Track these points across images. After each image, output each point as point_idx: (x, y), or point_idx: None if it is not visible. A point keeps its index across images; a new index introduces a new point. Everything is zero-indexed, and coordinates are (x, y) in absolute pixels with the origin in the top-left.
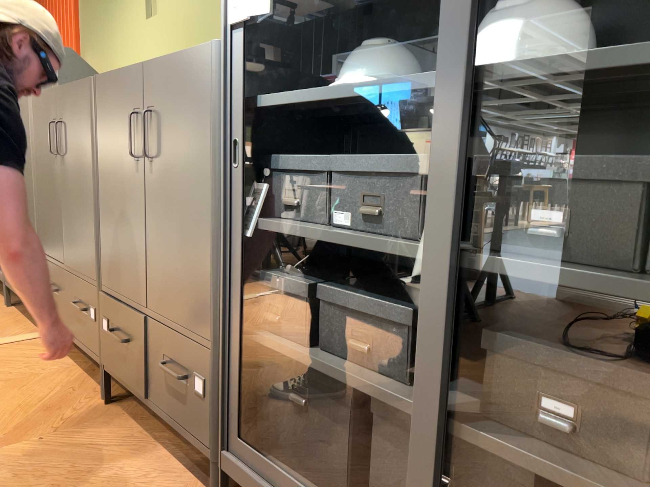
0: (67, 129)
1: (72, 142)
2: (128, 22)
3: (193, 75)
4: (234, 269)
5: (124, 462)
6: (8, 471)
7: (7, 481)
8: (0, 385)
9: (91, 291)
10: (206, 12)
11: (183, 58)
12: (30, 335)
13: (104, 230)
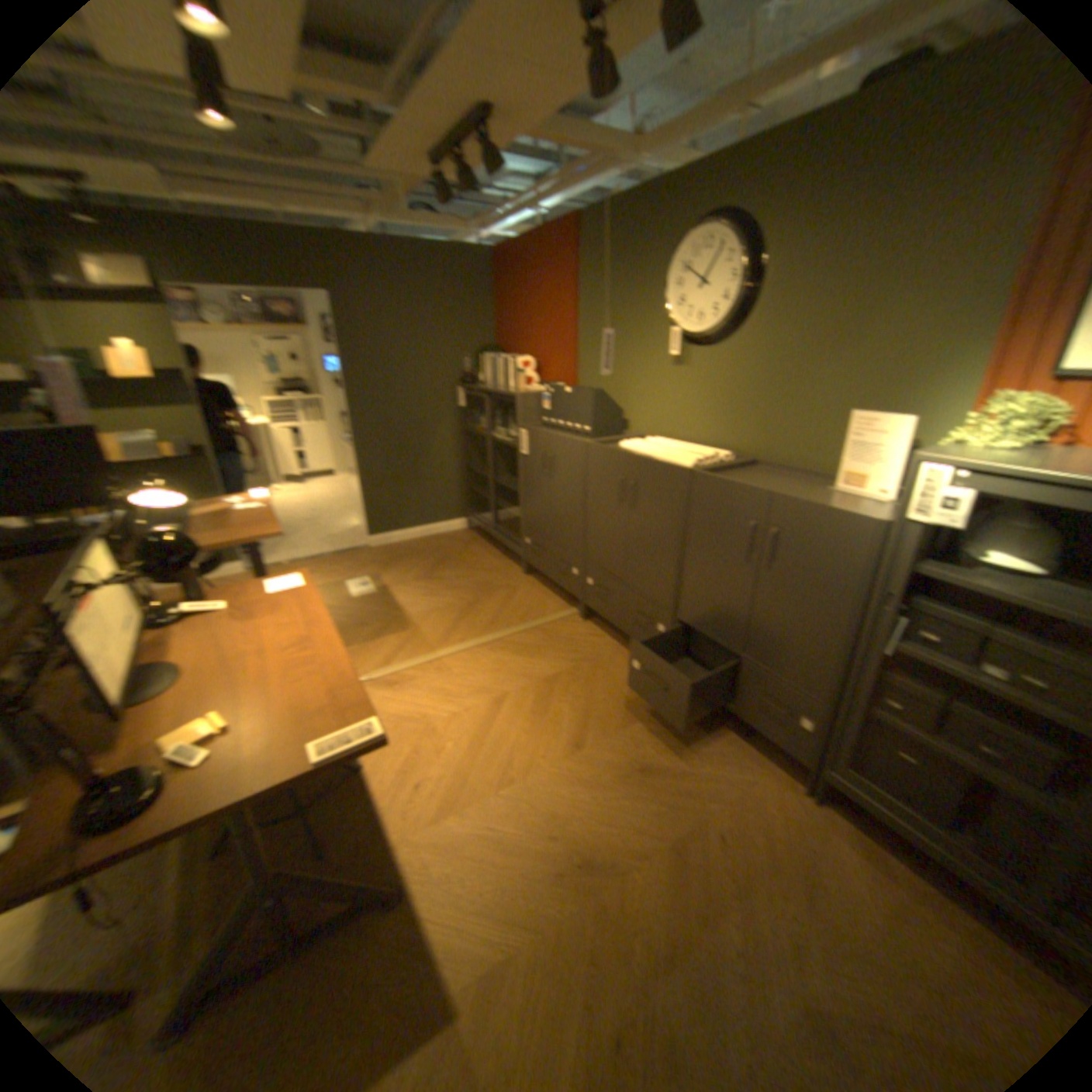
0: (642, 491)
1: (648, 503)
2: (646, 358)
3: (845, 531)
4: (866, 670)
5: (716, 744)
6: (647, 744)
7: (653, 752)
8: (584, 663)
9: (661, 613)
10: (757, 383)
11: (833, 514)
12: (568, 611)
13: (688, 581)
